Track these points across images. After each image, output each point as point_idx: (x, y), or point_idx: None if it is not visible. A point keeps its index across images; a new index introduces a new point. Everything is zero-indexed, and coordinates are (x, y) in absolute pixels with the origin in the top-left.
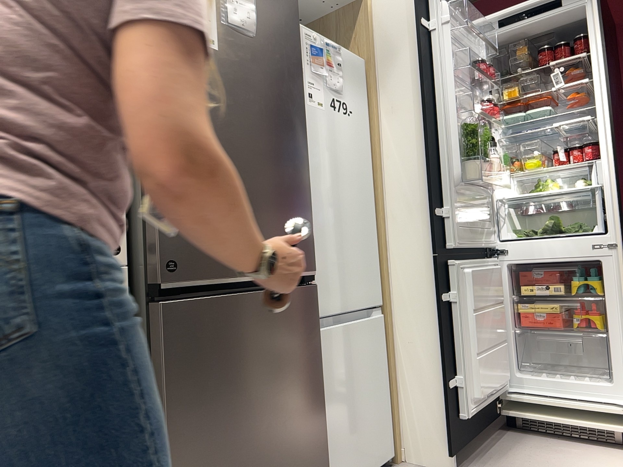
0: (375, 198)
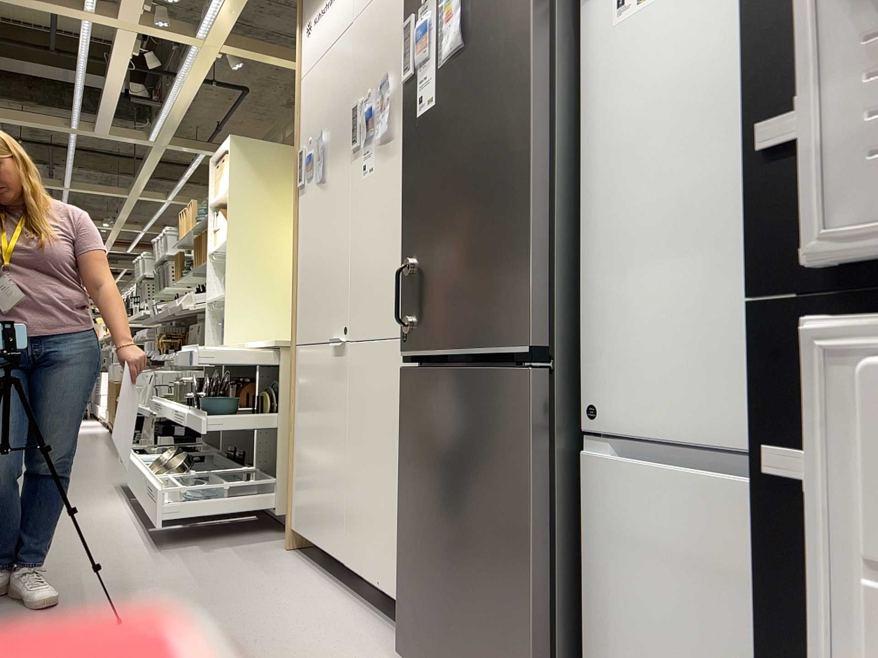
0: None
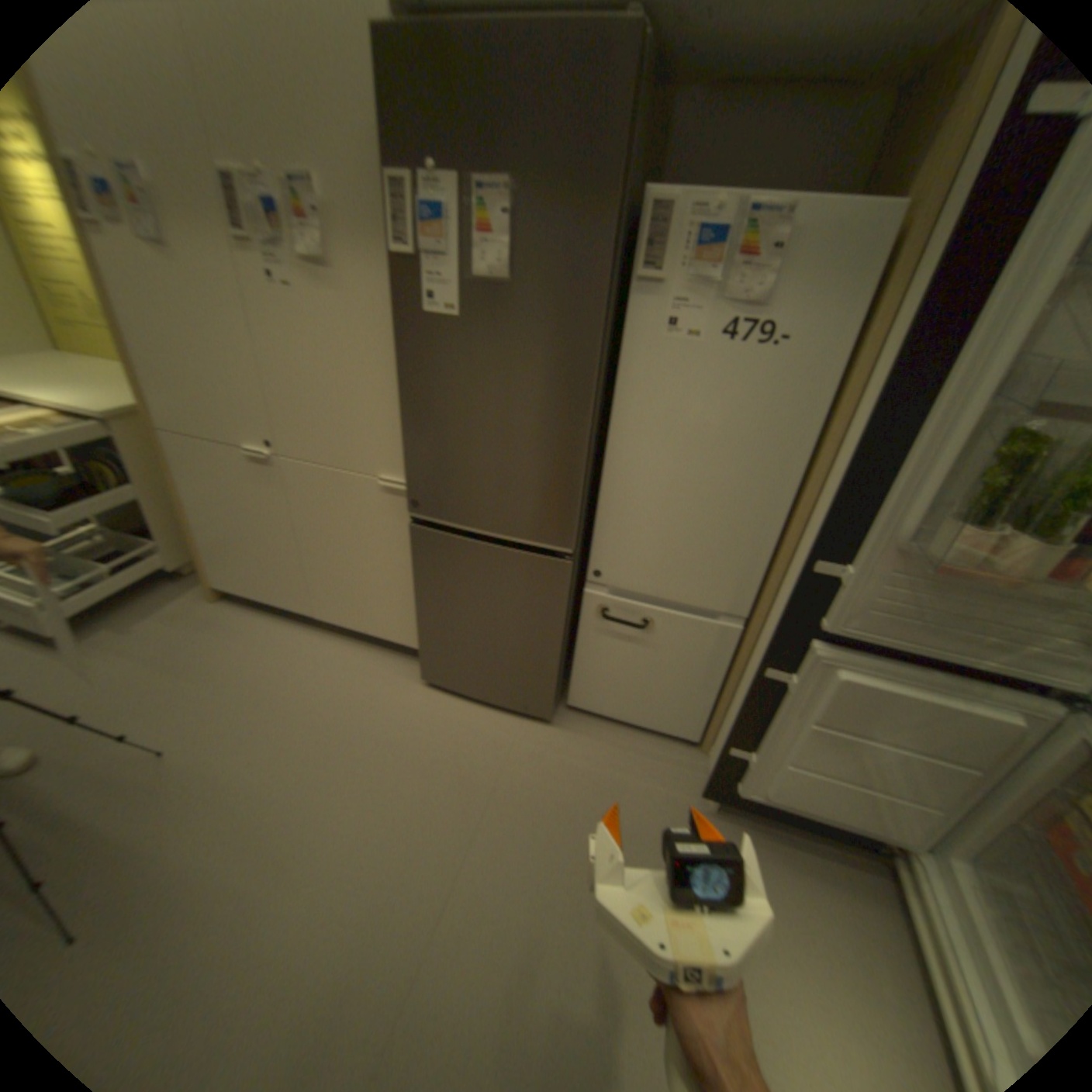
0: (806, 482)
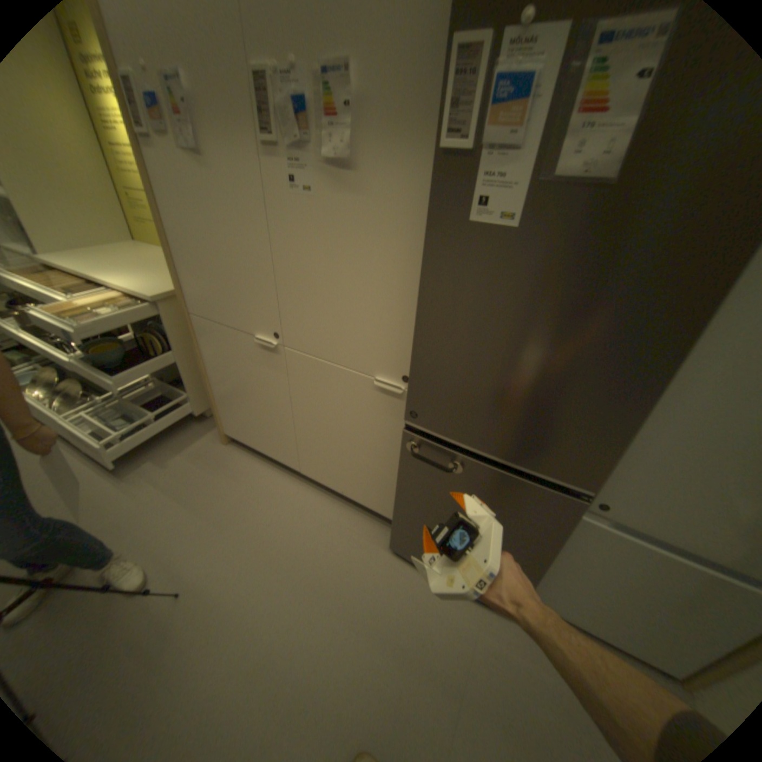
0: None
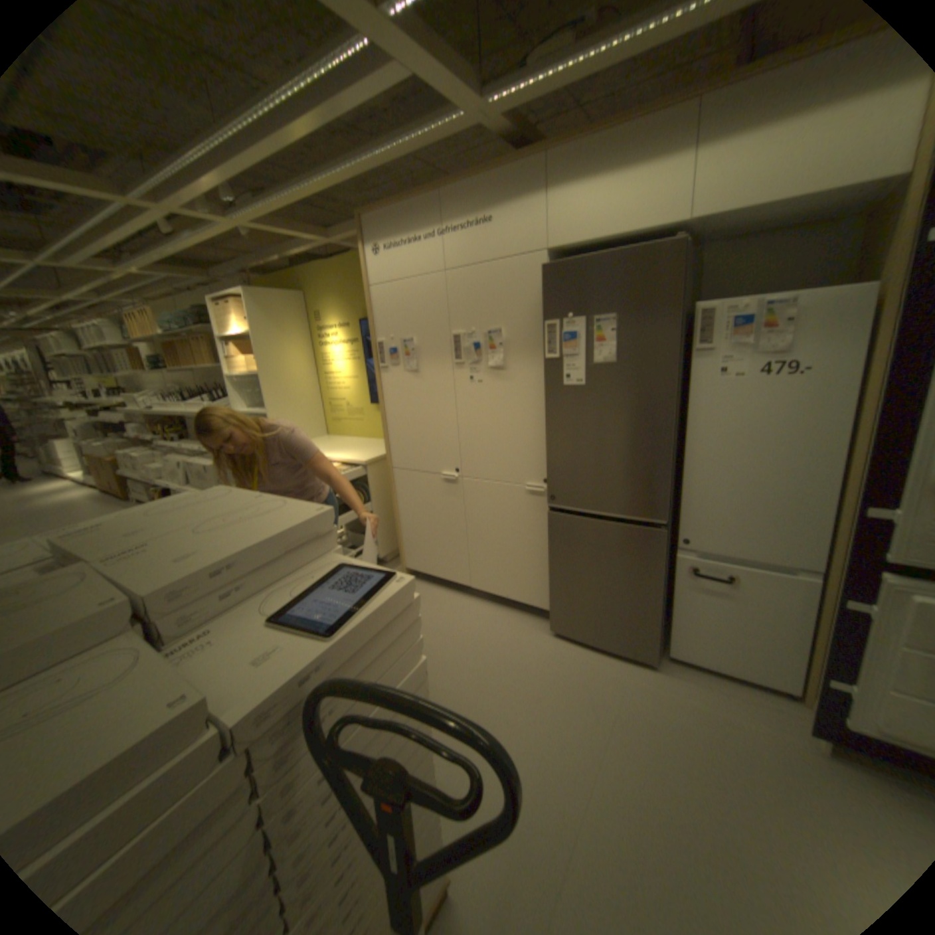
0: (852, 461)
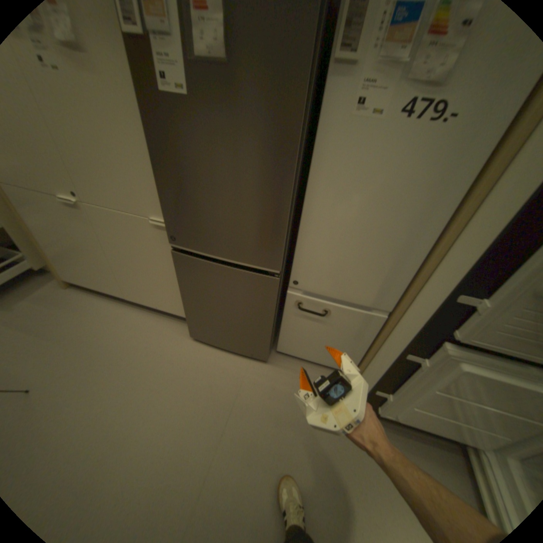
0: (447, 228)
